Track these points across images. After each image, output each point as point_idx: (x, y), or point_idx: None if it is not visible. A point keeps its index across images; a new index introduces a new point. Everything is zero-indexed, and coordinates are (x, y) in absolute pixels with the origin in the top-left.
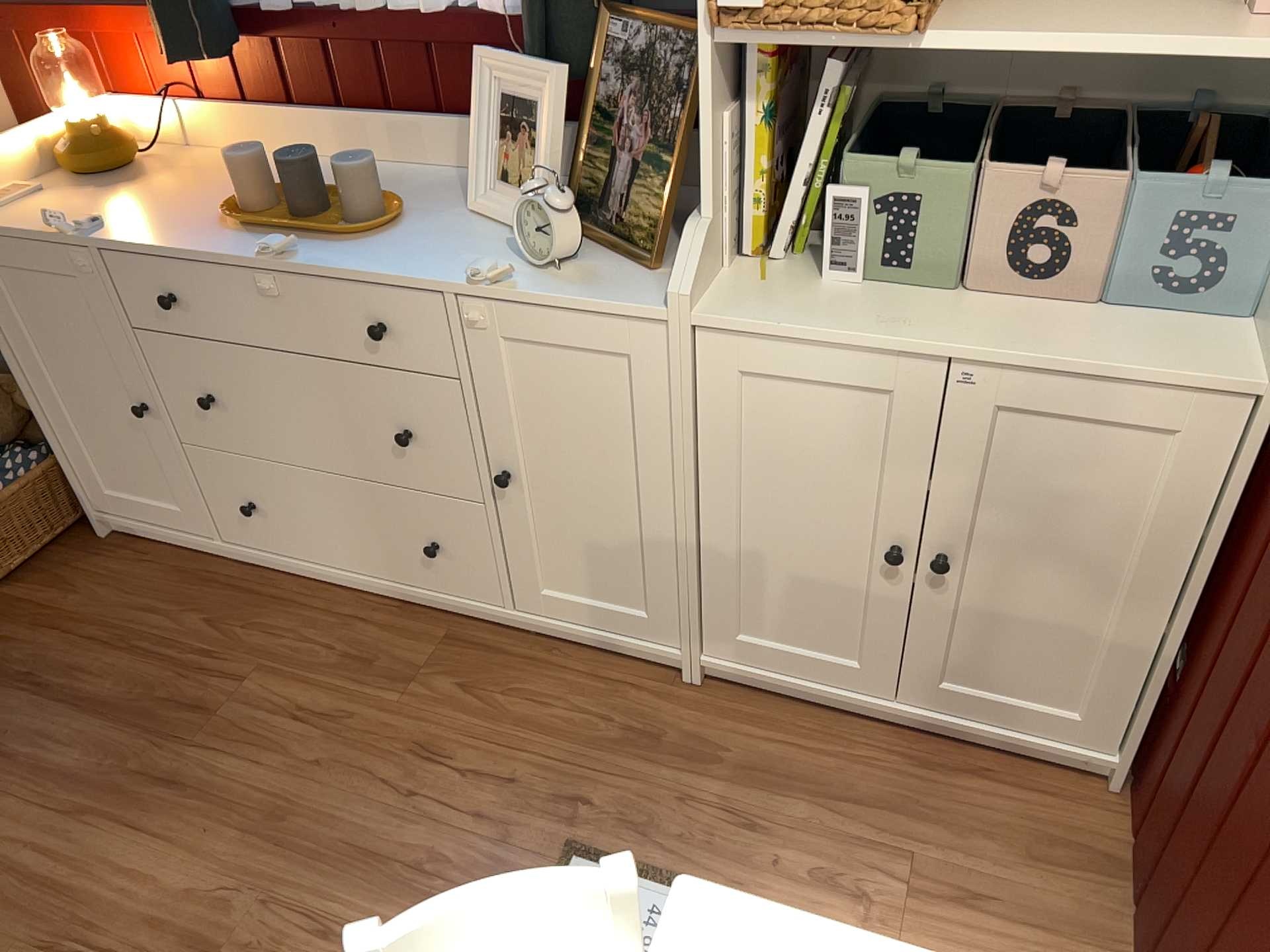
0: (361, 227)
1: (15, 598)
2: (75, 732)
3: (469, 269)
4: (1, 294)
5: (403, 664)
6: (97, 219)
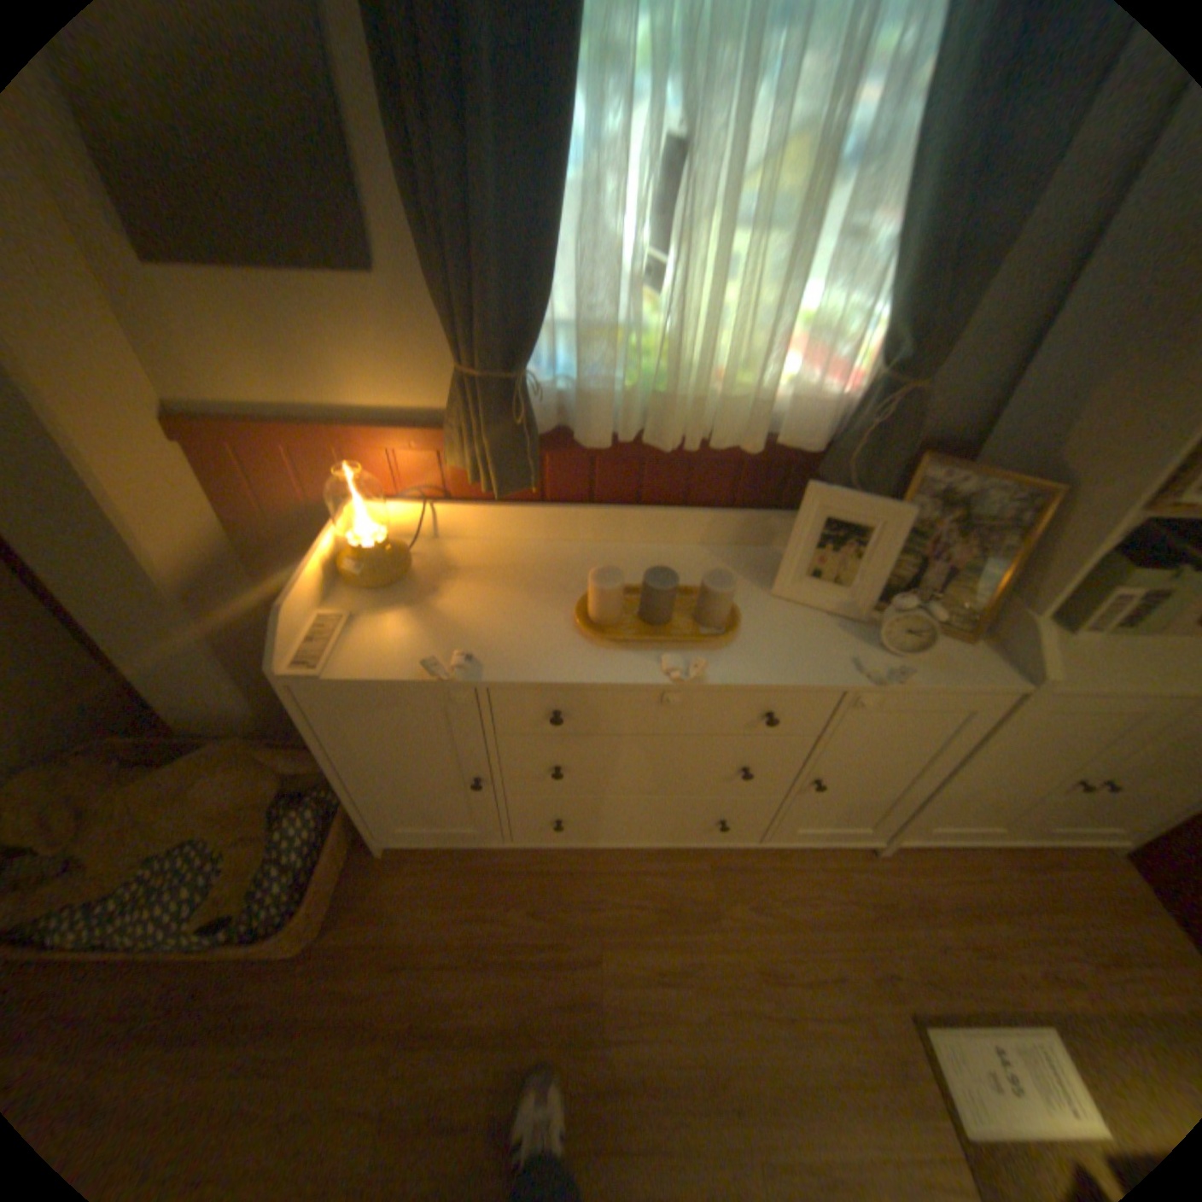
0: (733, 636)
1: (337, 949)
2: (497, 1076)
3: (858, 670)
4: (314, 715)
5: (701, 905)
6: (469, 657)
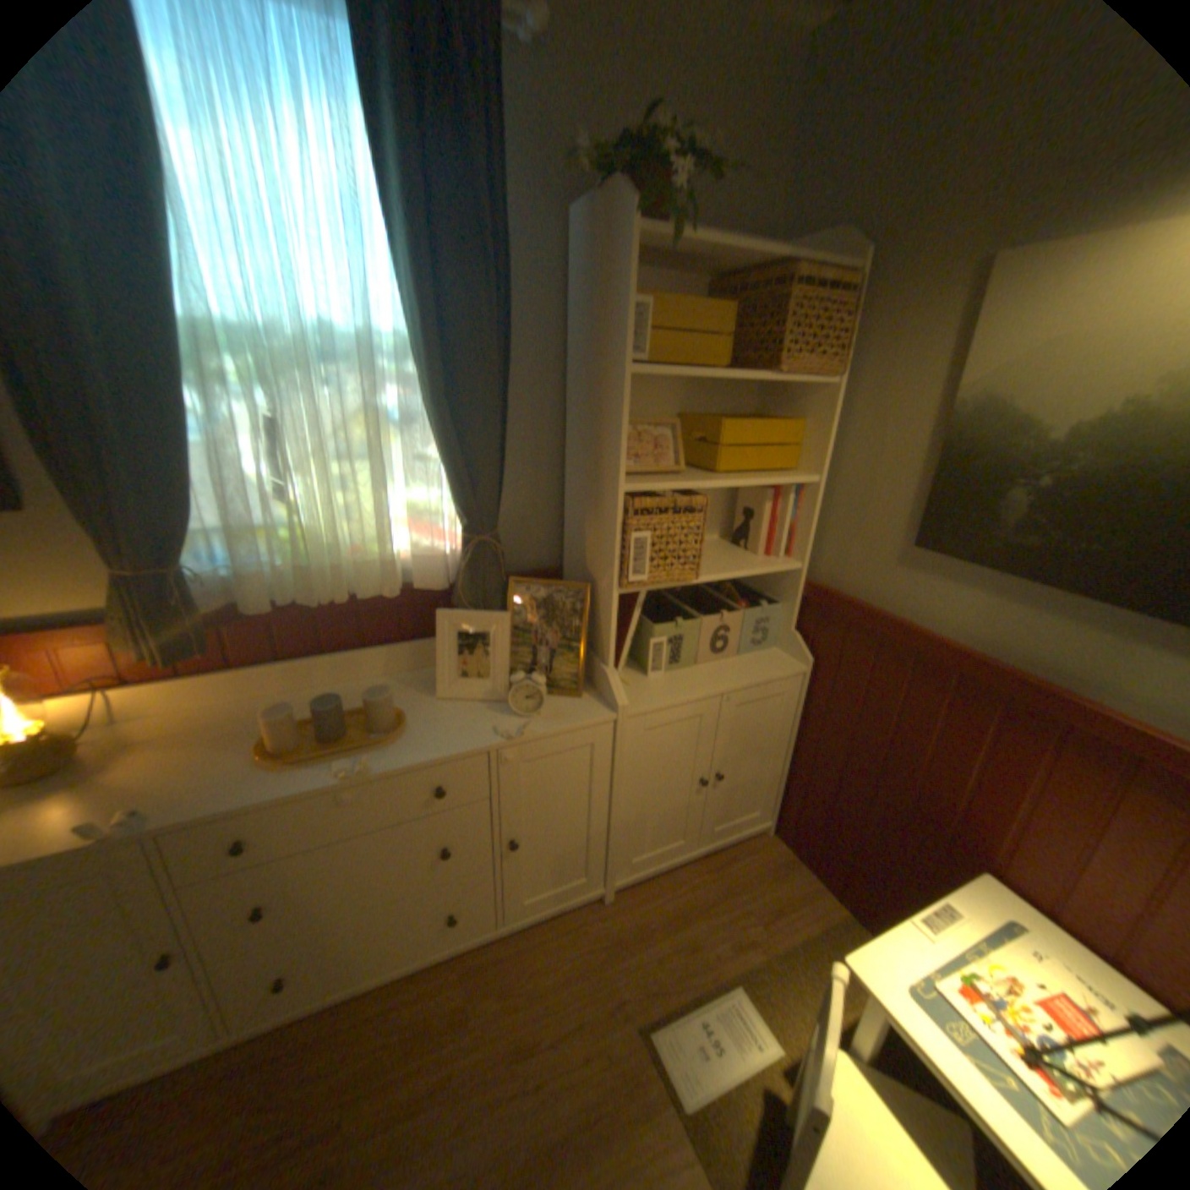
0: (396, 734)
1: None
2: None
3: (495, 734)
4: None
5: (448, 1015)
6: (131, 813)
